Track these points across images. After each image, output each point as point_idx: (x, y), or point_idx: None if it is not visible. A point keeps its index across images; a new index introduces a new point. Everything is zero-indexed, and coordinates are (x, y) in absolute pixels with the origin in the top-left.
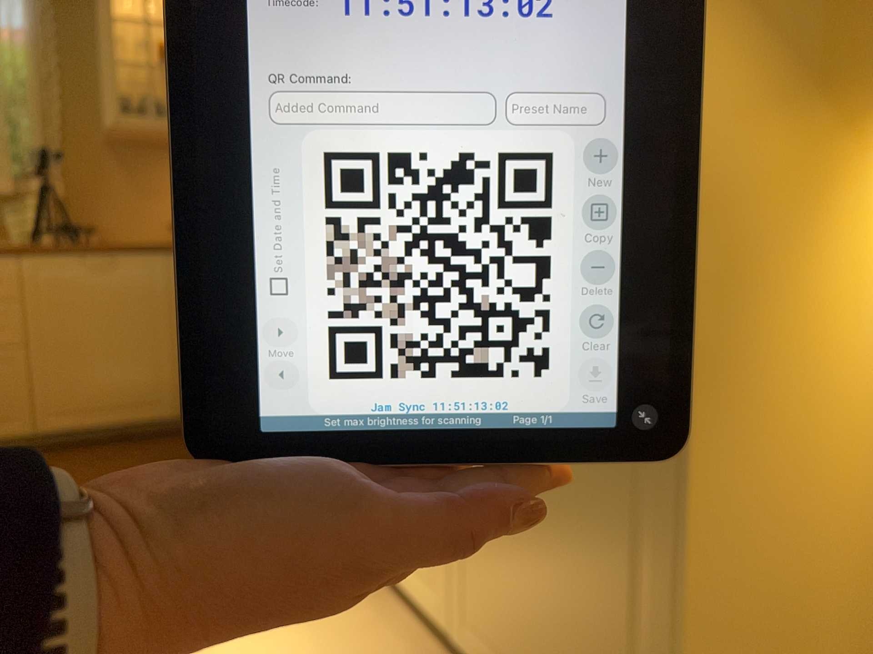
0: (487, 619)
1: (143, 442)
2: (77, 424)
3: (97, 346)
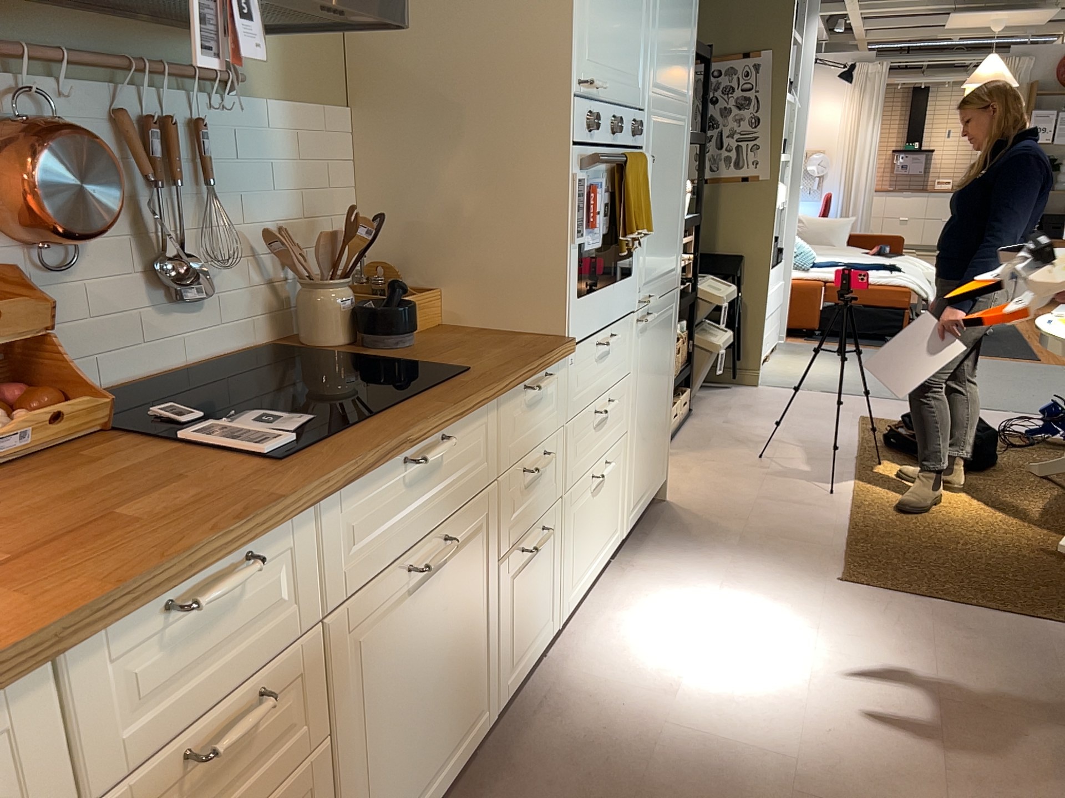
0: (636, 492)
1: None
2: None
3: None
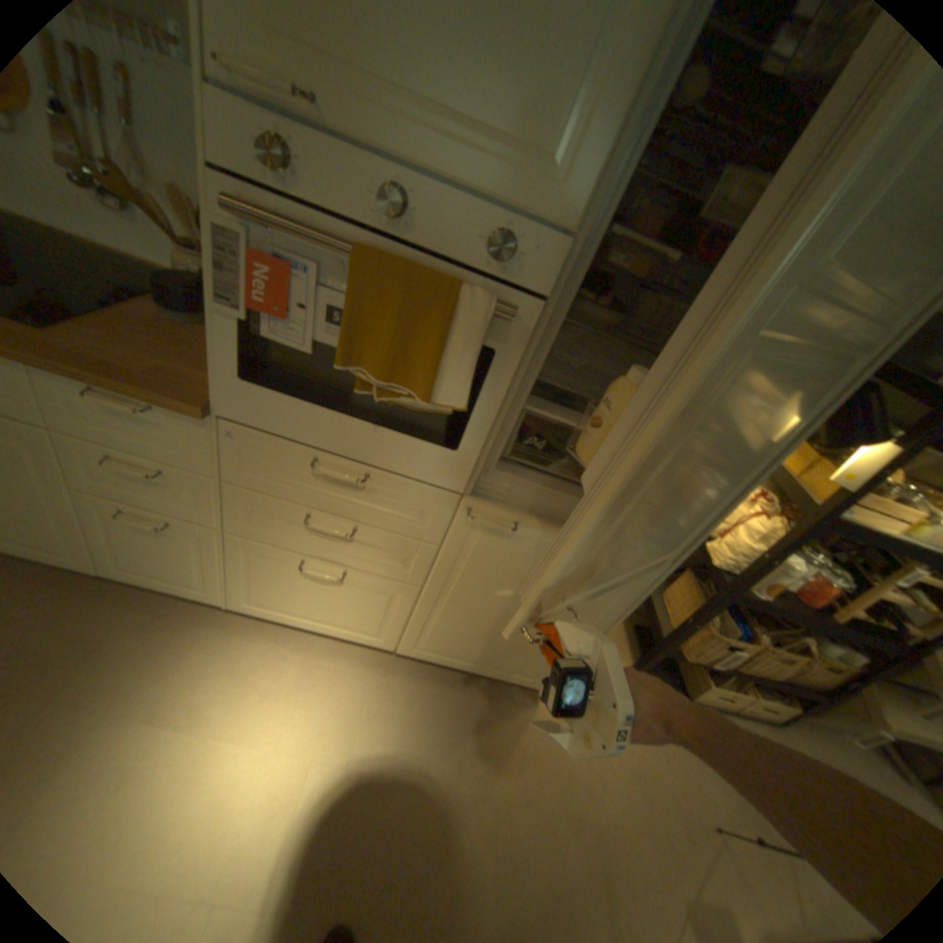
0: (437, 645)
1: None
2: None
3: None
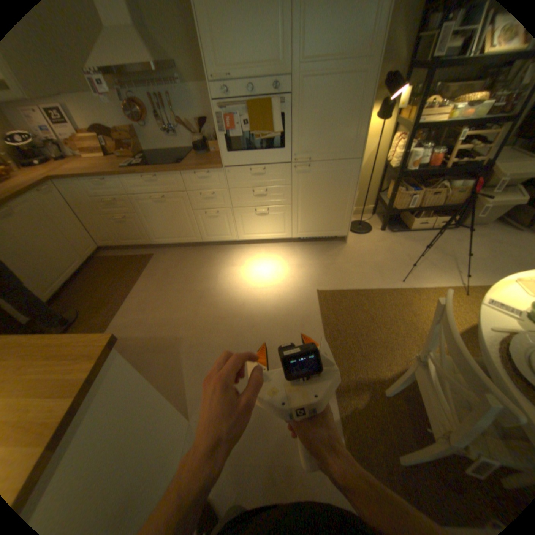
0: (302, 228)
1: (82, 277)
2: (55, 287)
3: (36, 252)
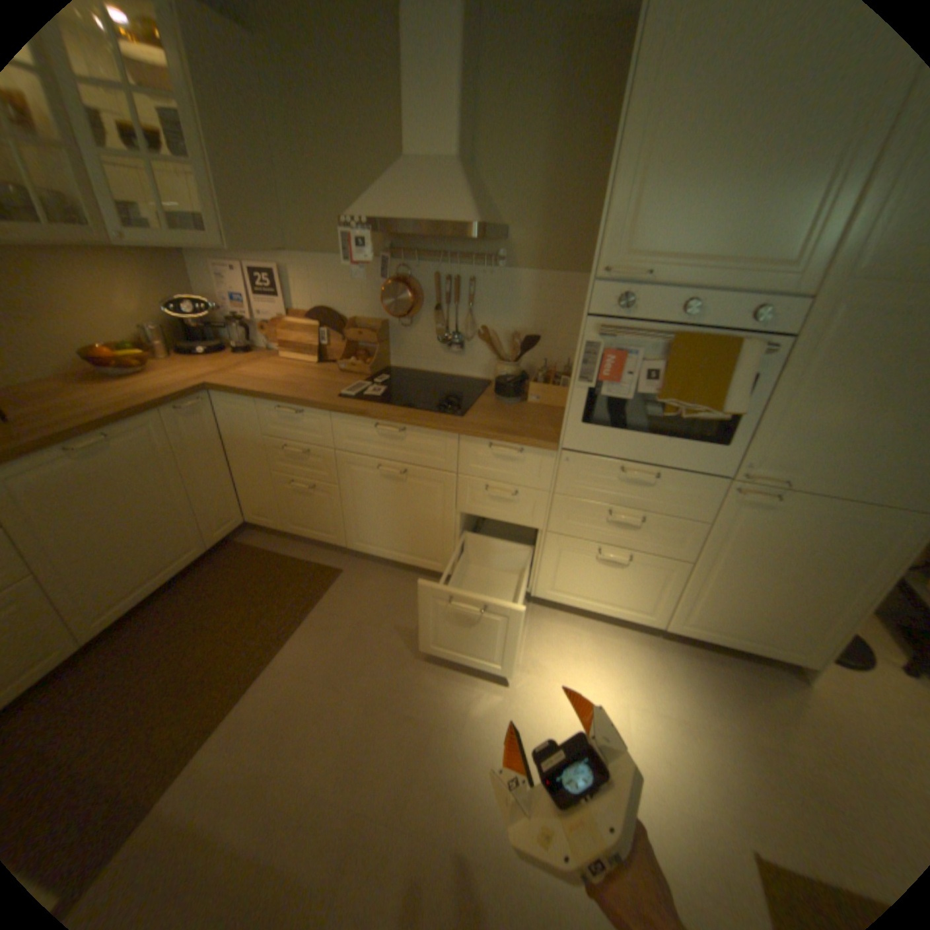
0: (705, 620)
1: (190, 585)
2: (125, 608)
3: (120, 530)
